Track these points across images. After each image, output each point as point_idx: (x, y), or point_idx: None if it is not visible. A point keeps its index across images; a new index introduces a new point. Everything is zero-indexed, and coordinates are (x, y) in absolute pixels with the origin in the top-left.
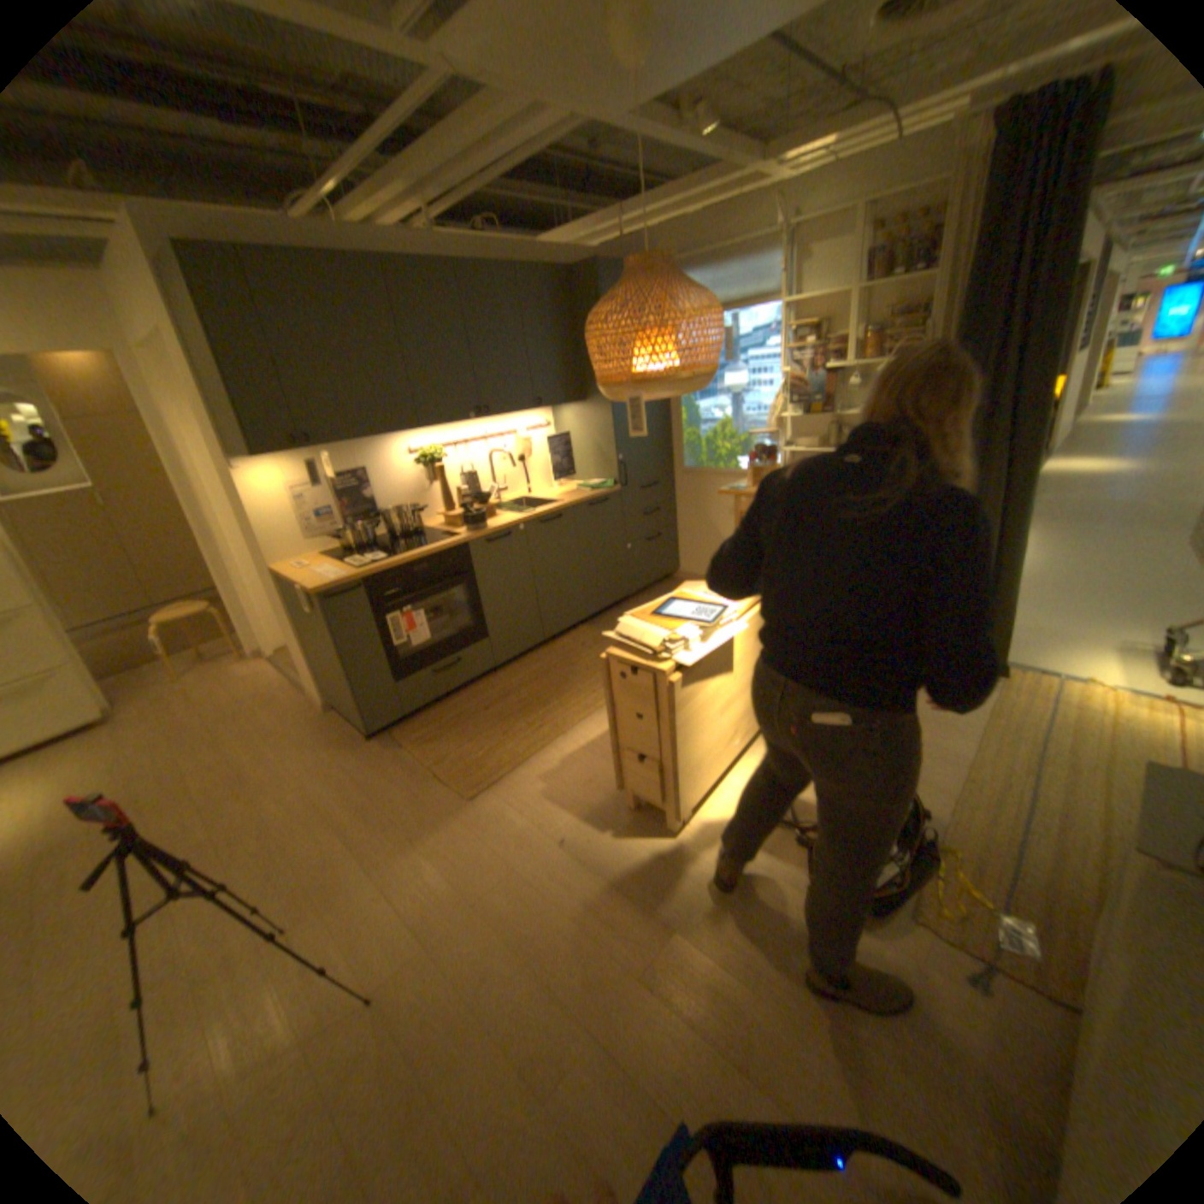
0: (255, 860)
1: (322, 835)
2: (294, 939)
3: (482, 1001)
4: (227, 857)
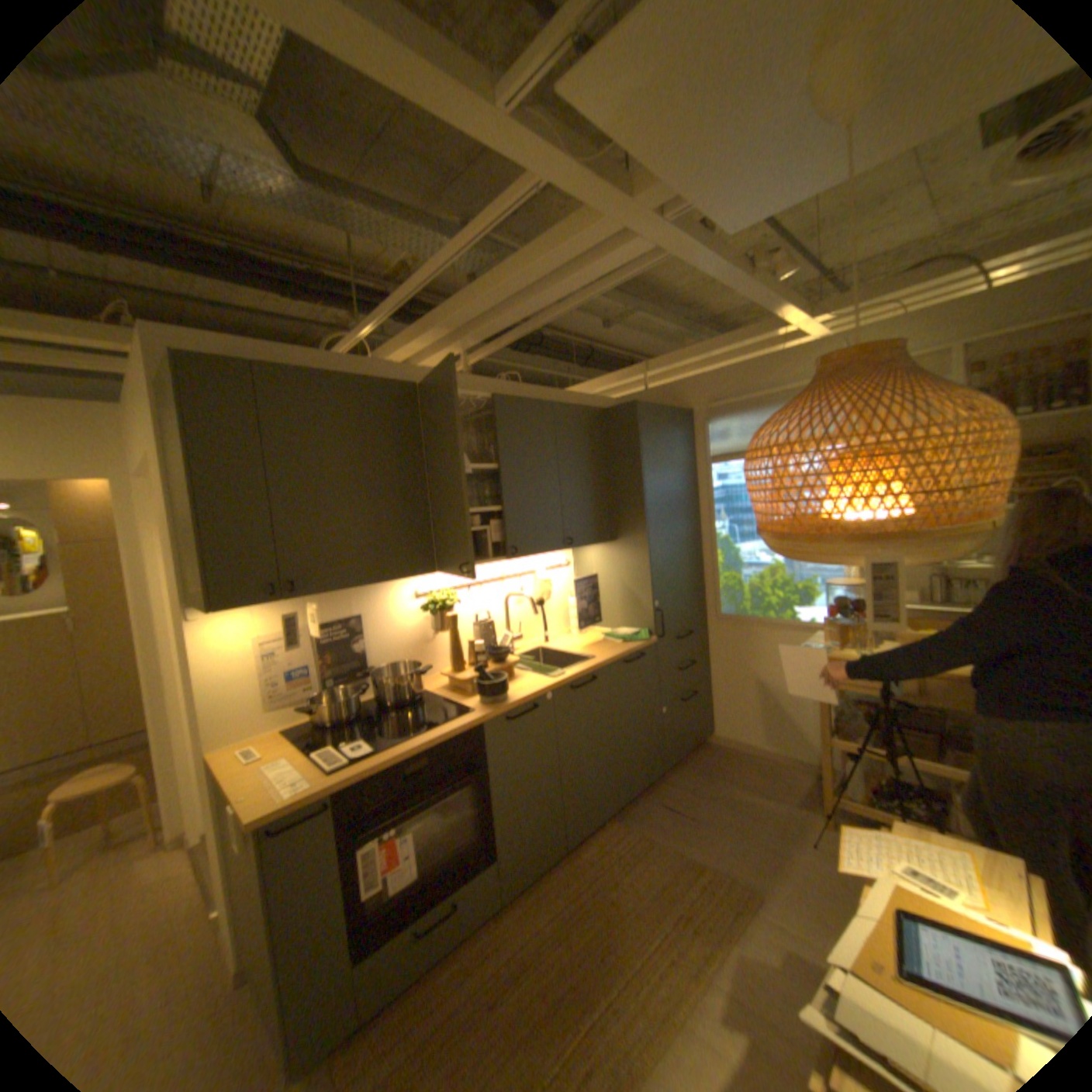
0: None
1: None
2: None
3: None
4: None
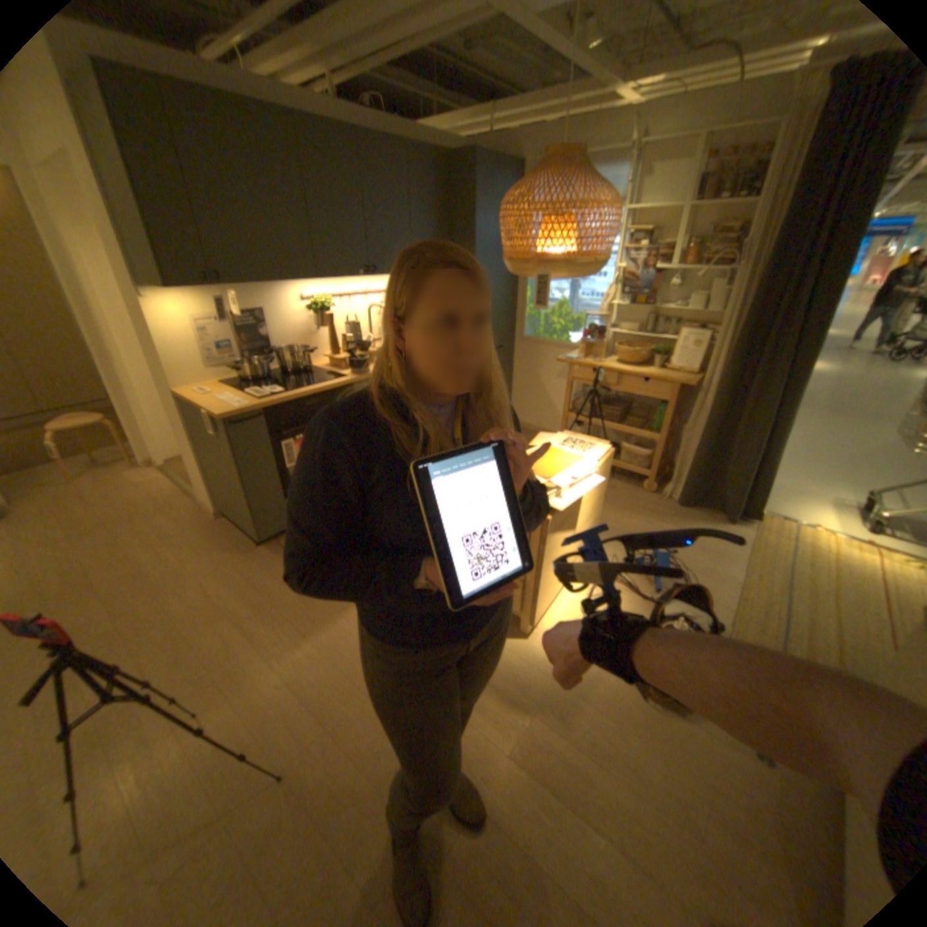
0: (163, 649)
1: (225, 628)
2: (207, 722)
3: (381, 776)
4: (136, 646)
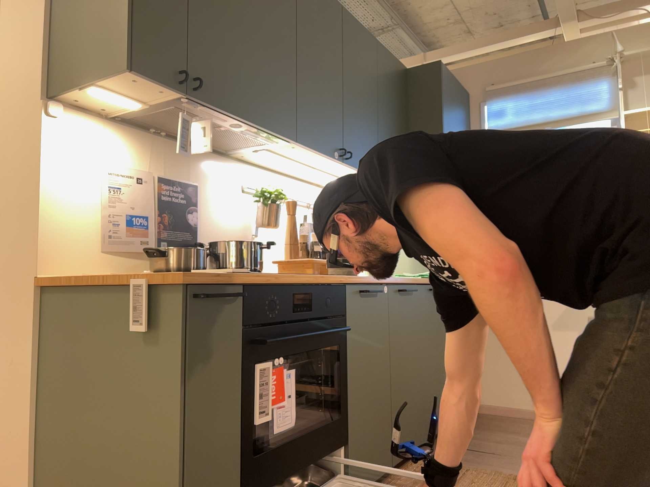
0: None
1: None
2: None
3: None
4: None
